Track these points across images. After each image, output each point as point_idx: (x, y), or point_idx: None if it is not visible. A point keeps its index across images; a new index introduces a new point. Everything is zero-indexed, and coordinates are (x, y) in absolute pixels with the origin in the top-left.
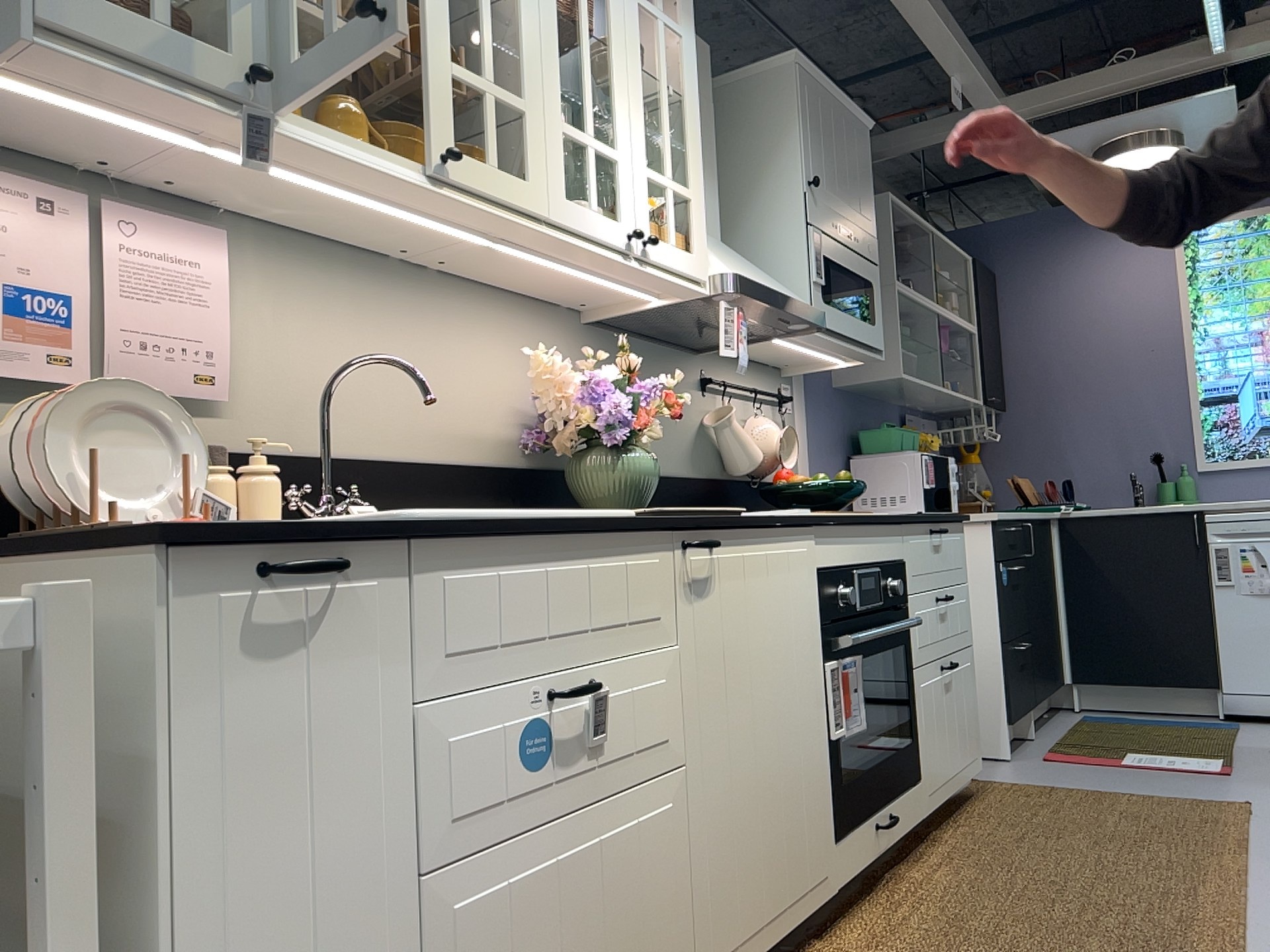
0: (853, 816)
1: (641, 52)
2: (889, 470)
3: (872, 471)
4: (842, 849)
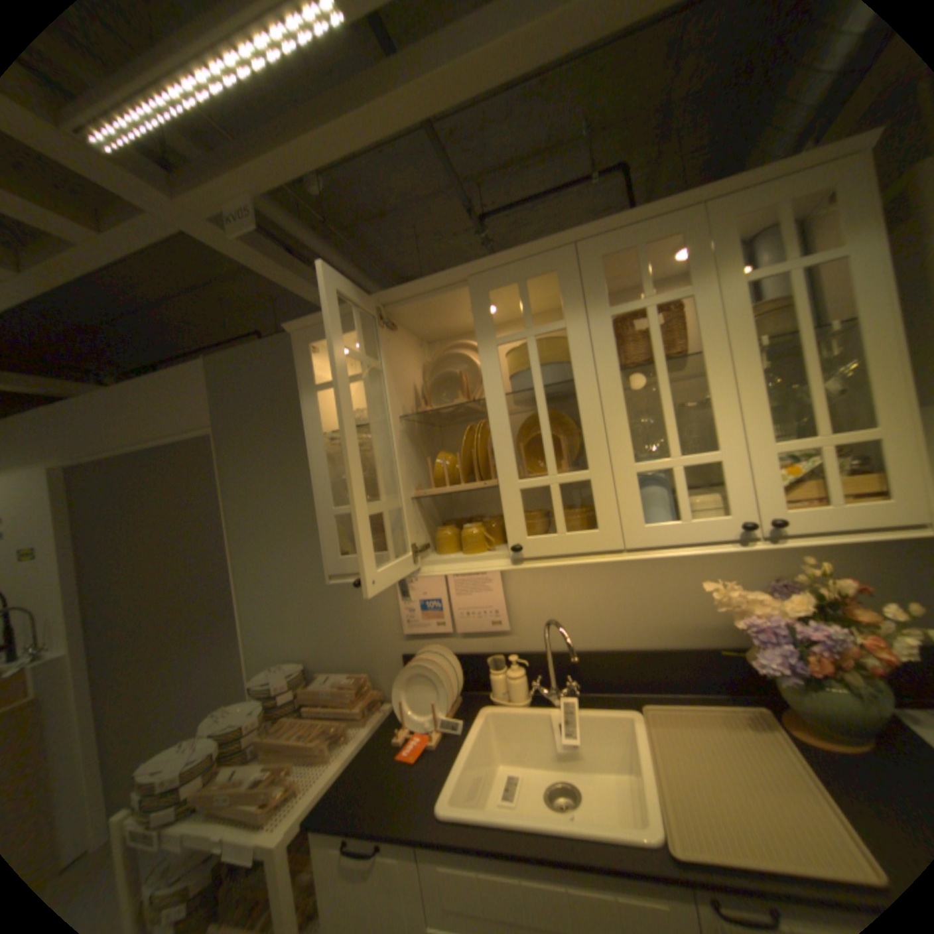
0: None
1: (756, 328)
2: None
3: None
4: None
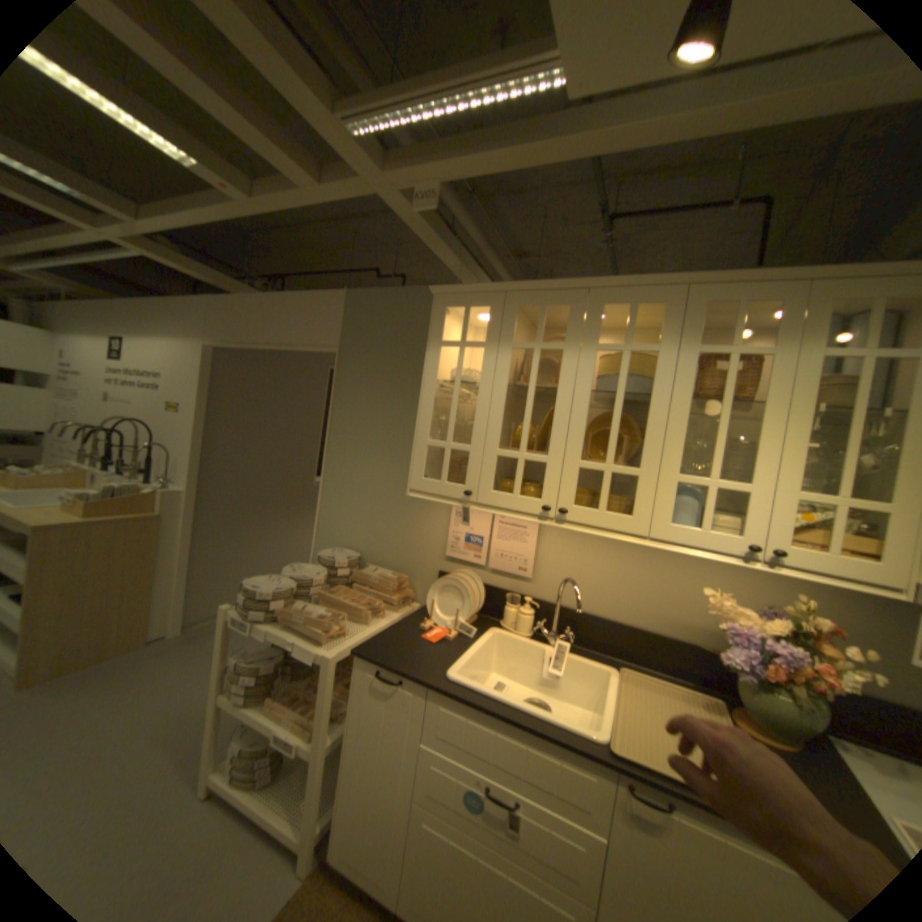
0: None
1: (818, 396)
2: None
3: None
4: None
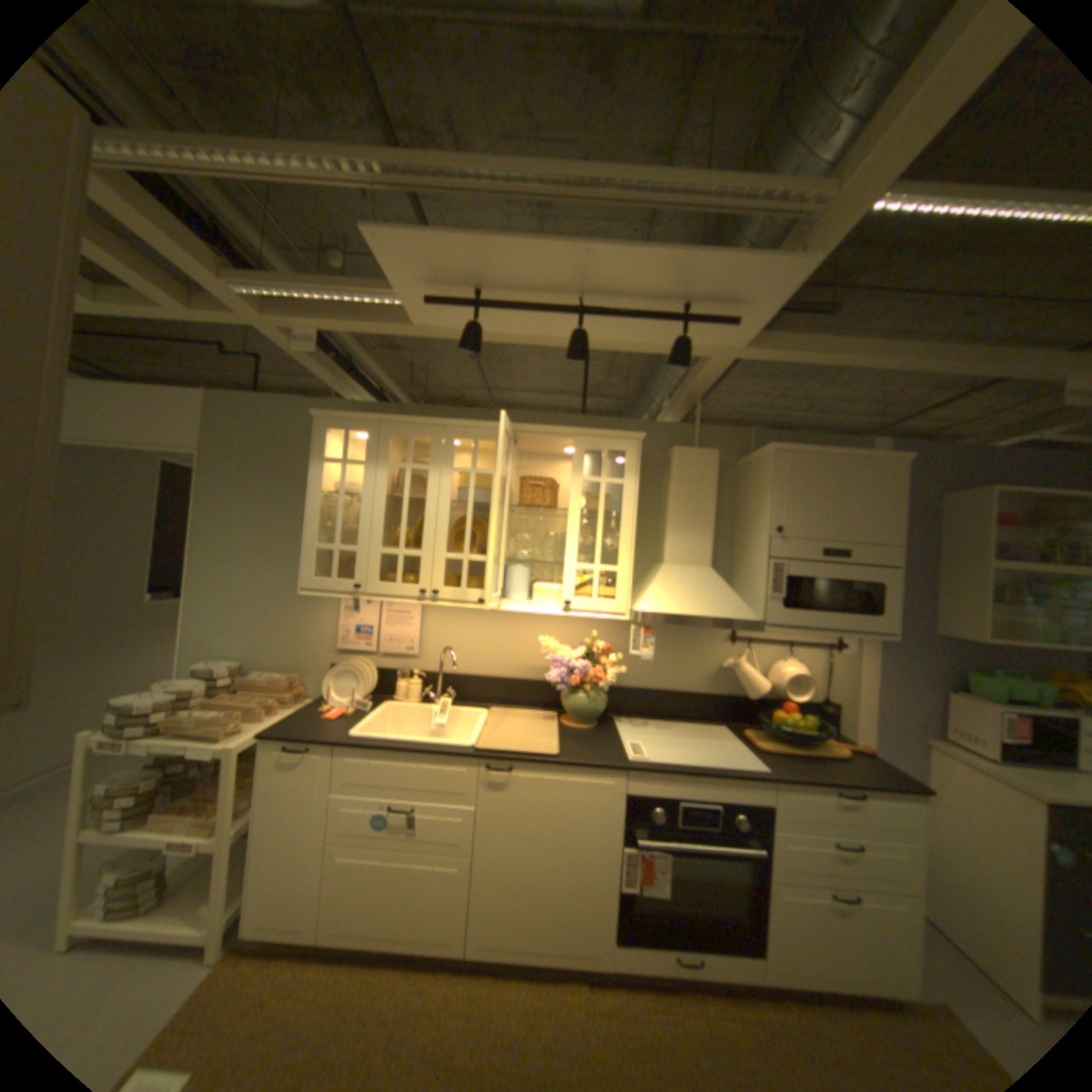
0: (643, 943)
1: (580, 506)
2: (978, 714)
3: (966, 709)
4: (624, 954)
